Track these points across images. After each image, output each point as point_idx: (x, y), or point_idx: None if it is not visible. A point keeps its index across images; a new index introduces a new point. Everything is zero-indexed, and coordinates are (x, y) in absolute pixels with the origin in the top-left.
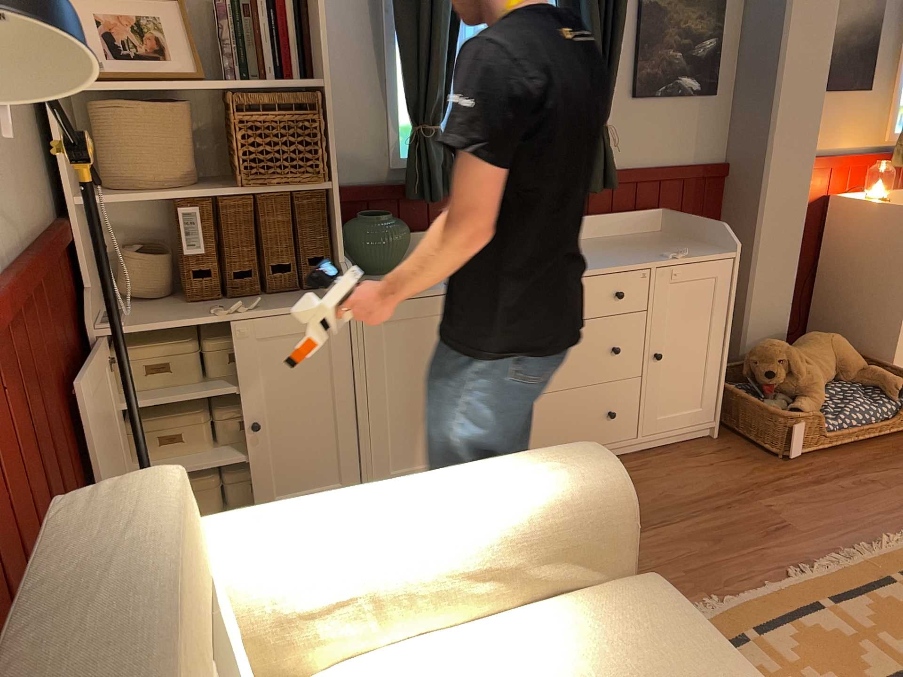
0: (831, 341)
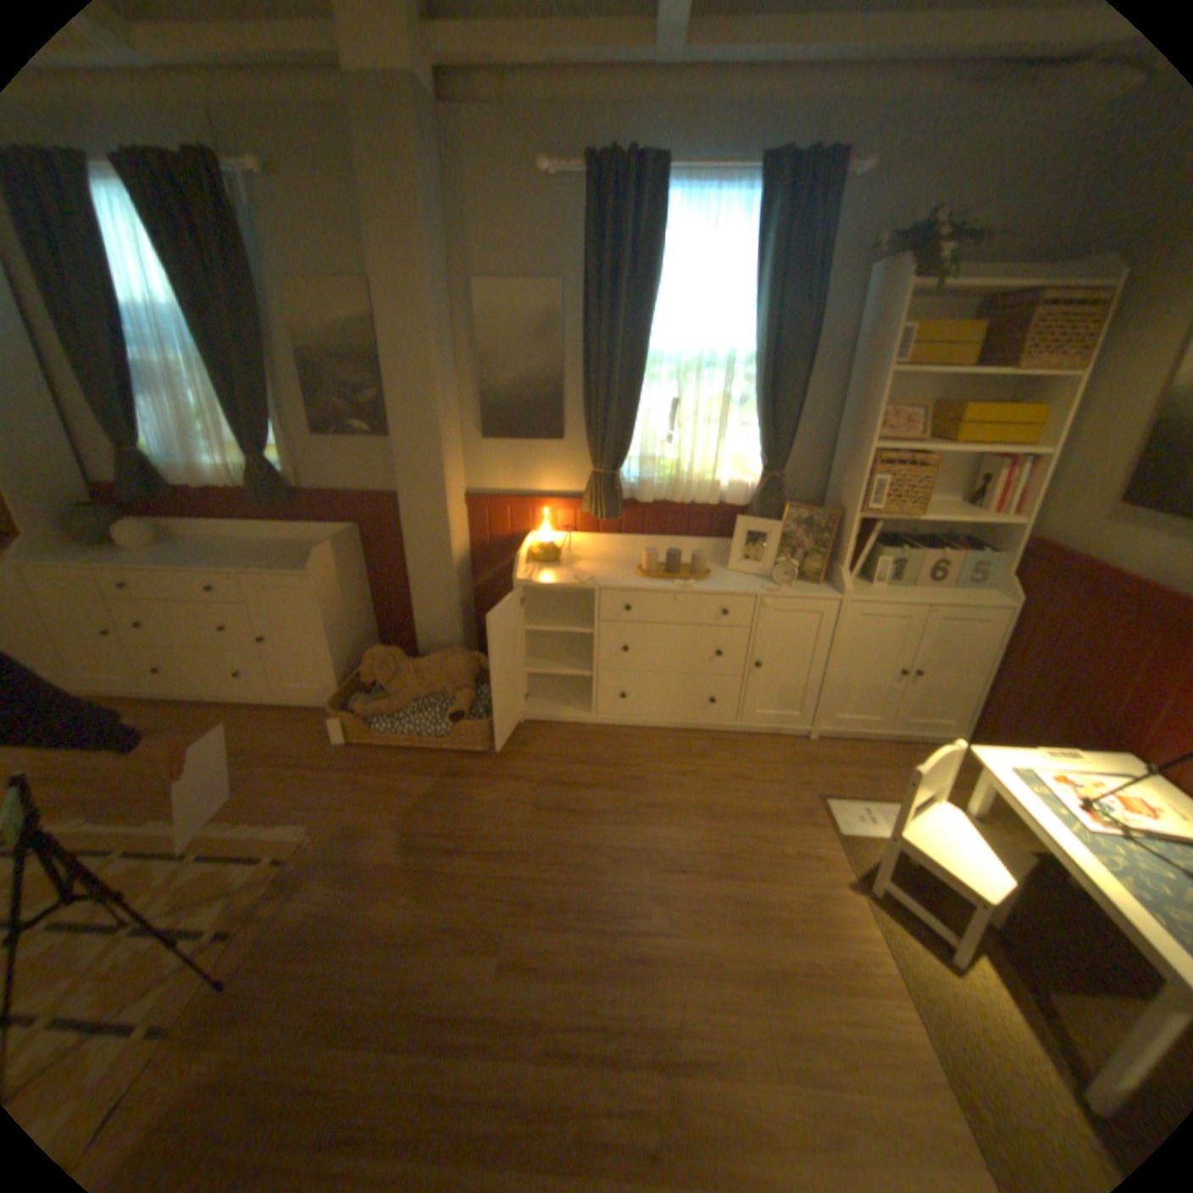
0: (446, 660)
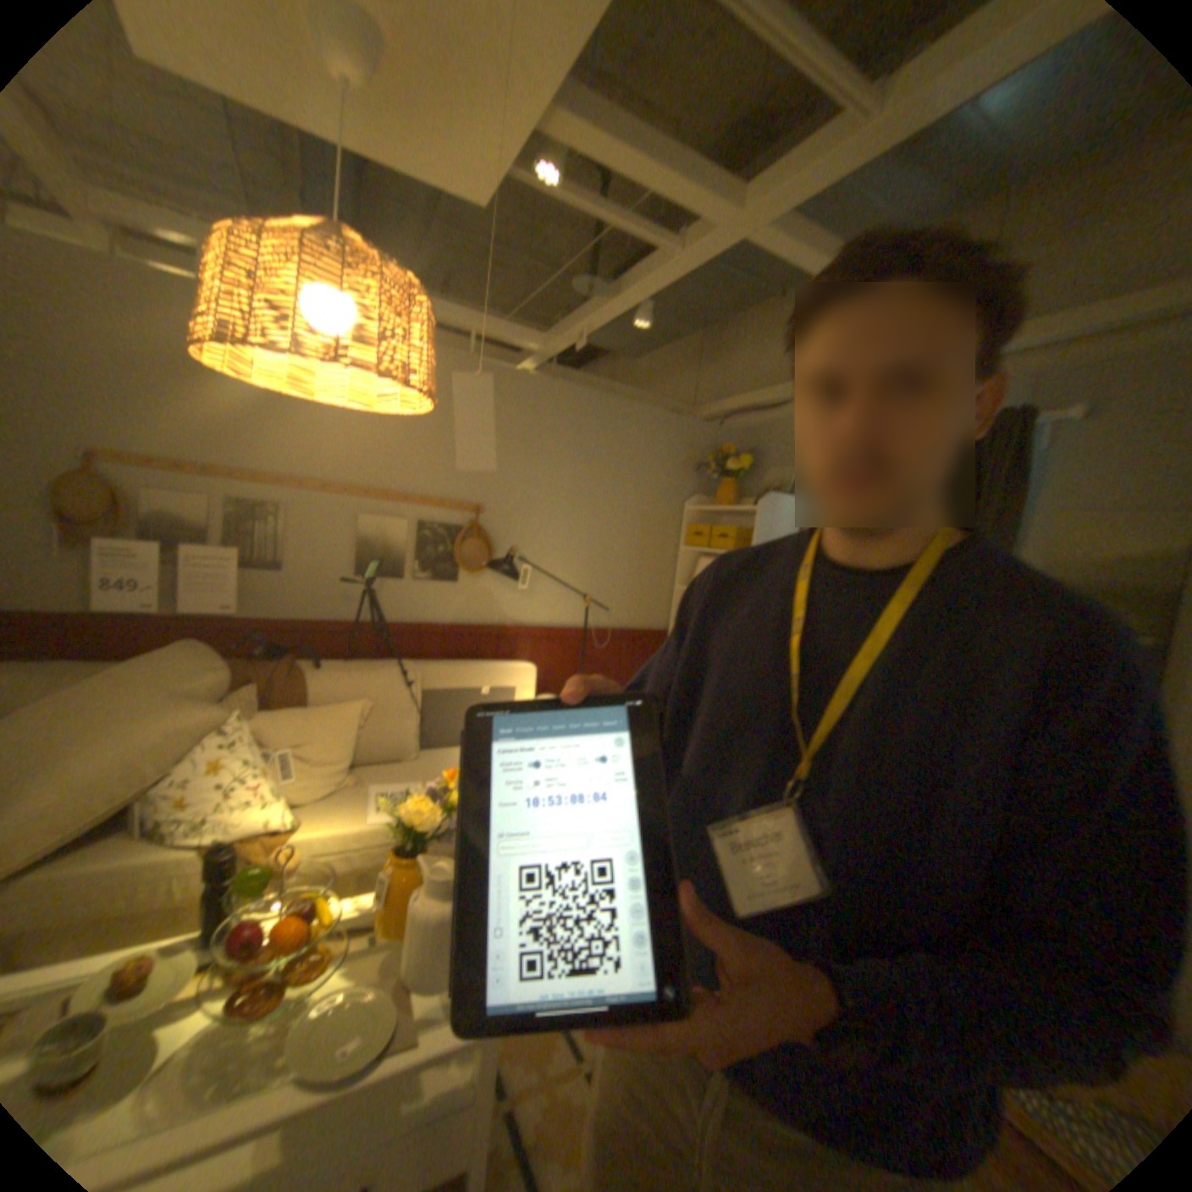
0: None
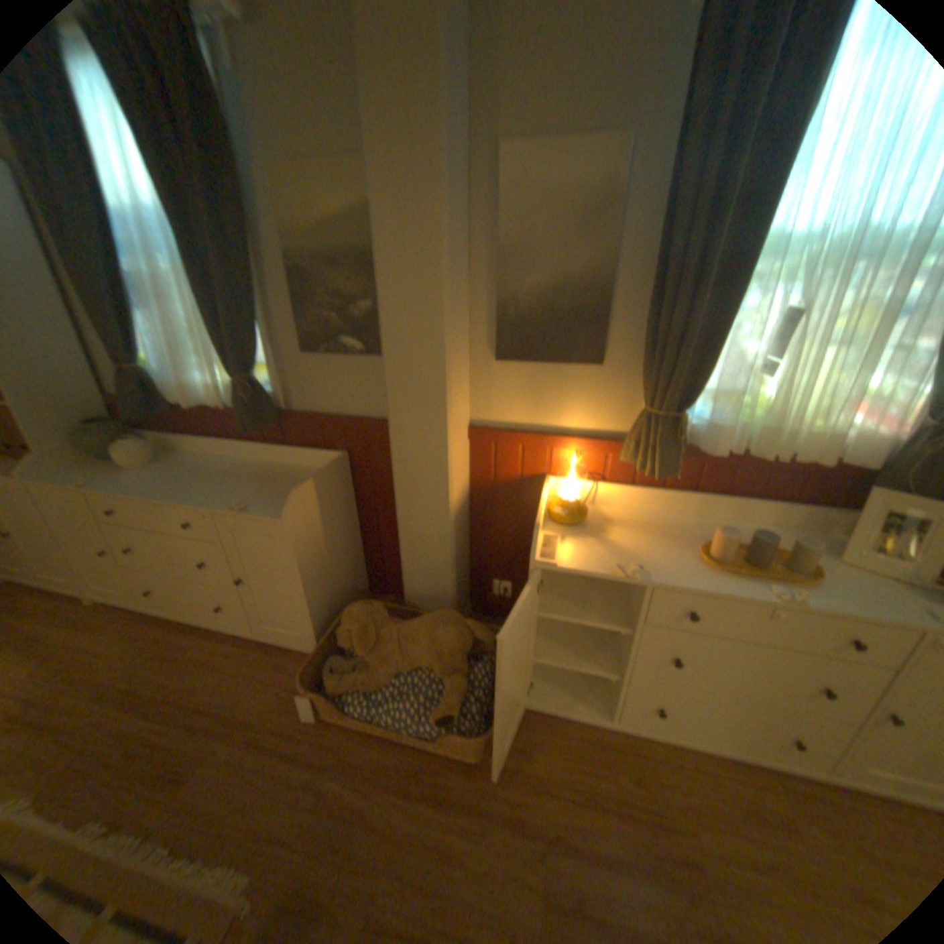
0: (436, 631)
